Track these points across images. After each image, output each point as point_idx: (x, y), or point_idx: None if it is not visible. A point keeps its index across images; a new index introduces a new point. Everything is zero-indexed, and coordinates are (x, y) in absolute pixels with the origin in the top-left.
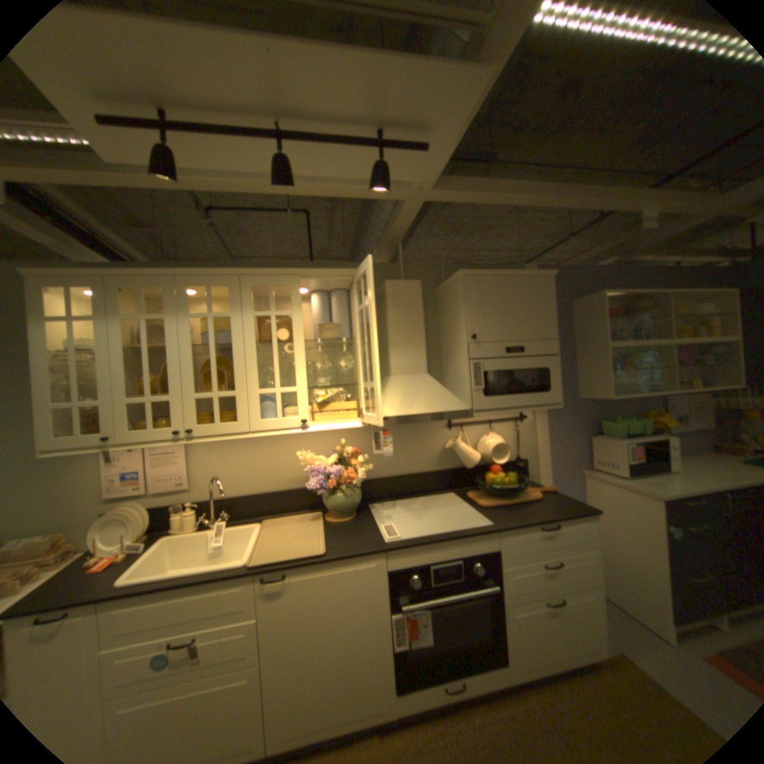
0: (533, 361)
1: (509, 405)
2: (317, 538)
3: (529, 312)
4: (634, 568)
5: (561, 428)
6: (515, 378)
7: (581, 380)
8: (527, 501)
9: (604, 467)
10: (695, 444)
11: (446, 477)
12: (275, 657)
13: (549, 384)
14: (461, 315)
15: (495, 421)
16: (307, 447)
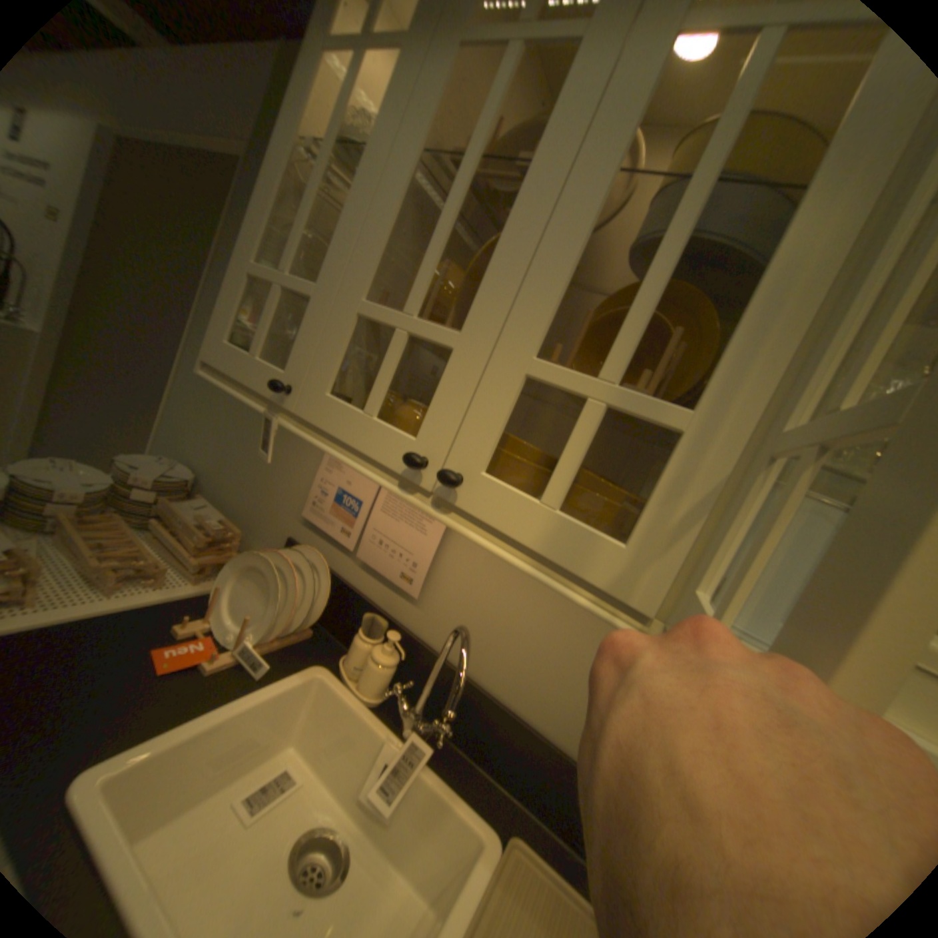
0: None
1: None
2: None
3: None
4: None
5: None
6: None
7: None
8: None
9: None
10: None
11: None
12: None
13: None
14: None
15: None
16: None
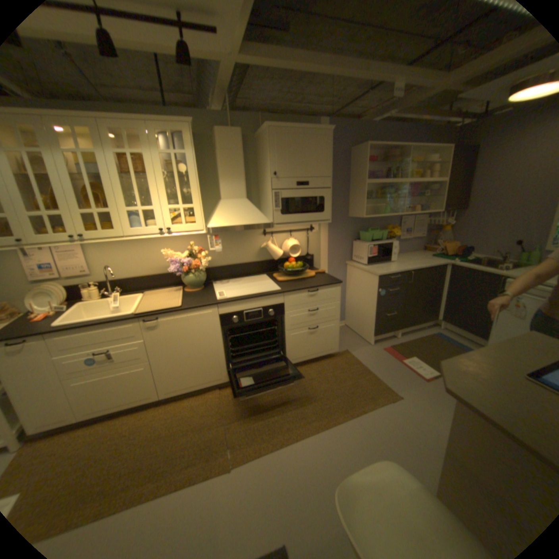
0: (314, 191)
1: (297, 220)
2: (178, 299)
3: (313, 156)
4: (362, 311)
5: (335, 235)
6: (302, 202)
7: (351, 204)
8: (306, 277)
9: (357, 258)
10: (414, 245)
11: (262, 265)
12: (158, 357)
13: (323, 207)
14: (267, 157)
15: (294, 231)
16: (169, 247)
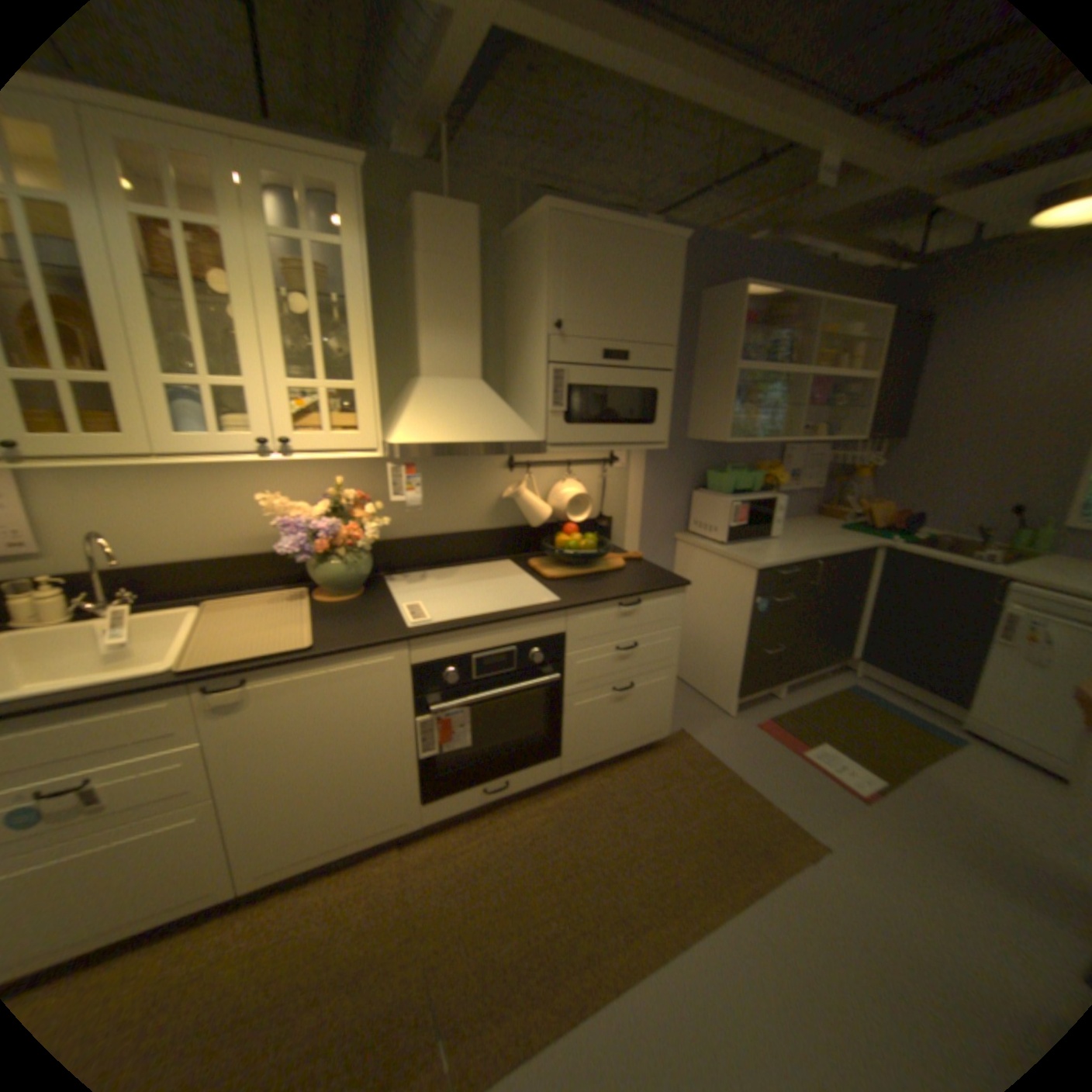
0: (639, 376)
1: (599, 438)
2: (302, 625)
3: (645, 295)
4: (712, 642)
5: (660, 477)
6: (613, 399)
7: (695, 413)
8: (607, 570)
9: (702, 529)
10: (802, 504)
11: (503, 538)
12: (243, 783)
13: (655, 413)
14: (544, 284)
15: (577, 463)
16: (279, 487)
